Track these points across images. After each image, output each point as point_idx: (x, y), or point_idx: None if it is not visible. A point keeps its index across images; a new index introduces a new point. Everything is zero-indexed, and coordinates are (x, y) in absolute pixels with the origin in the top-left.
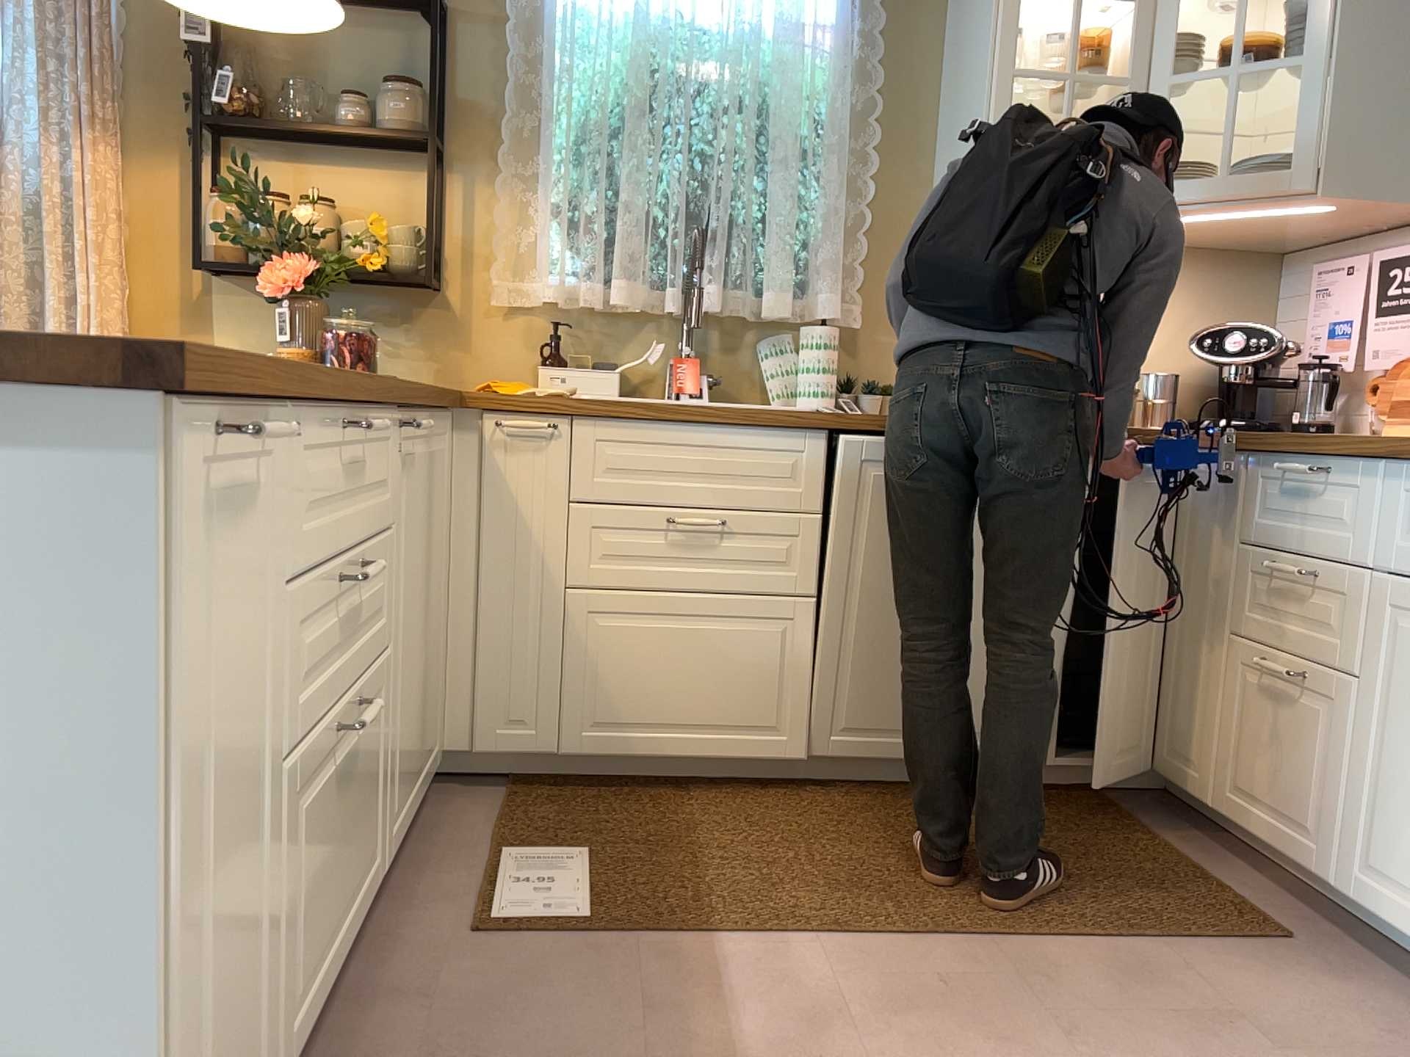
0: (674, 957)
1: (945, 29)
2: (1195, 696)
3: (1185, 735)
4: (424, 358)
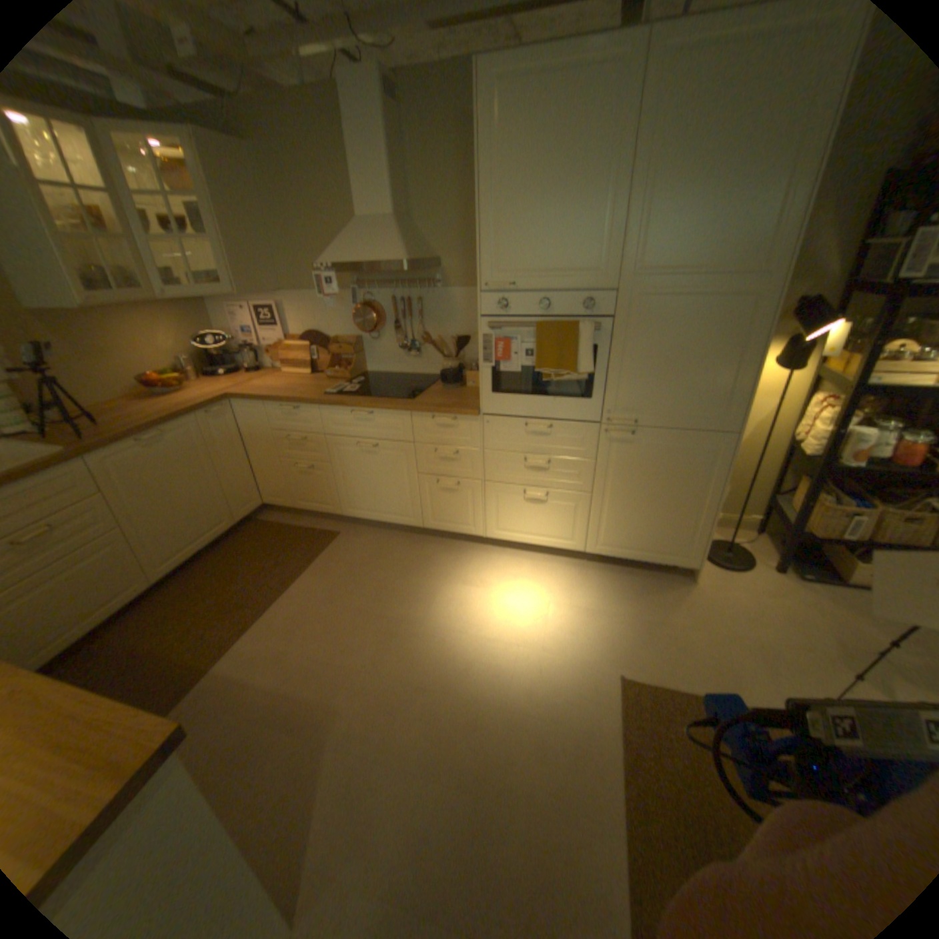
0: (207, 690)
1: None
2: (271, 479)
3: (272, 491)
4: None
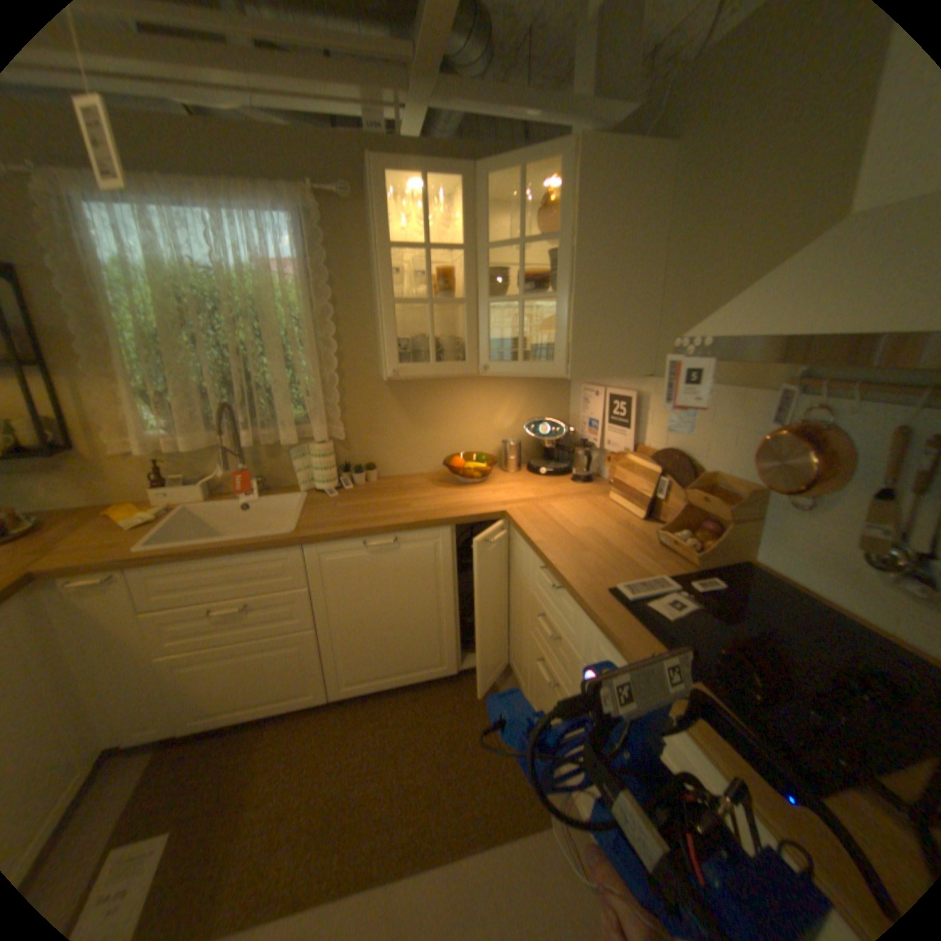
0: None
1: (369, 257)
2: (520, 647)
3: (517, 660)
4: (76, 490)
